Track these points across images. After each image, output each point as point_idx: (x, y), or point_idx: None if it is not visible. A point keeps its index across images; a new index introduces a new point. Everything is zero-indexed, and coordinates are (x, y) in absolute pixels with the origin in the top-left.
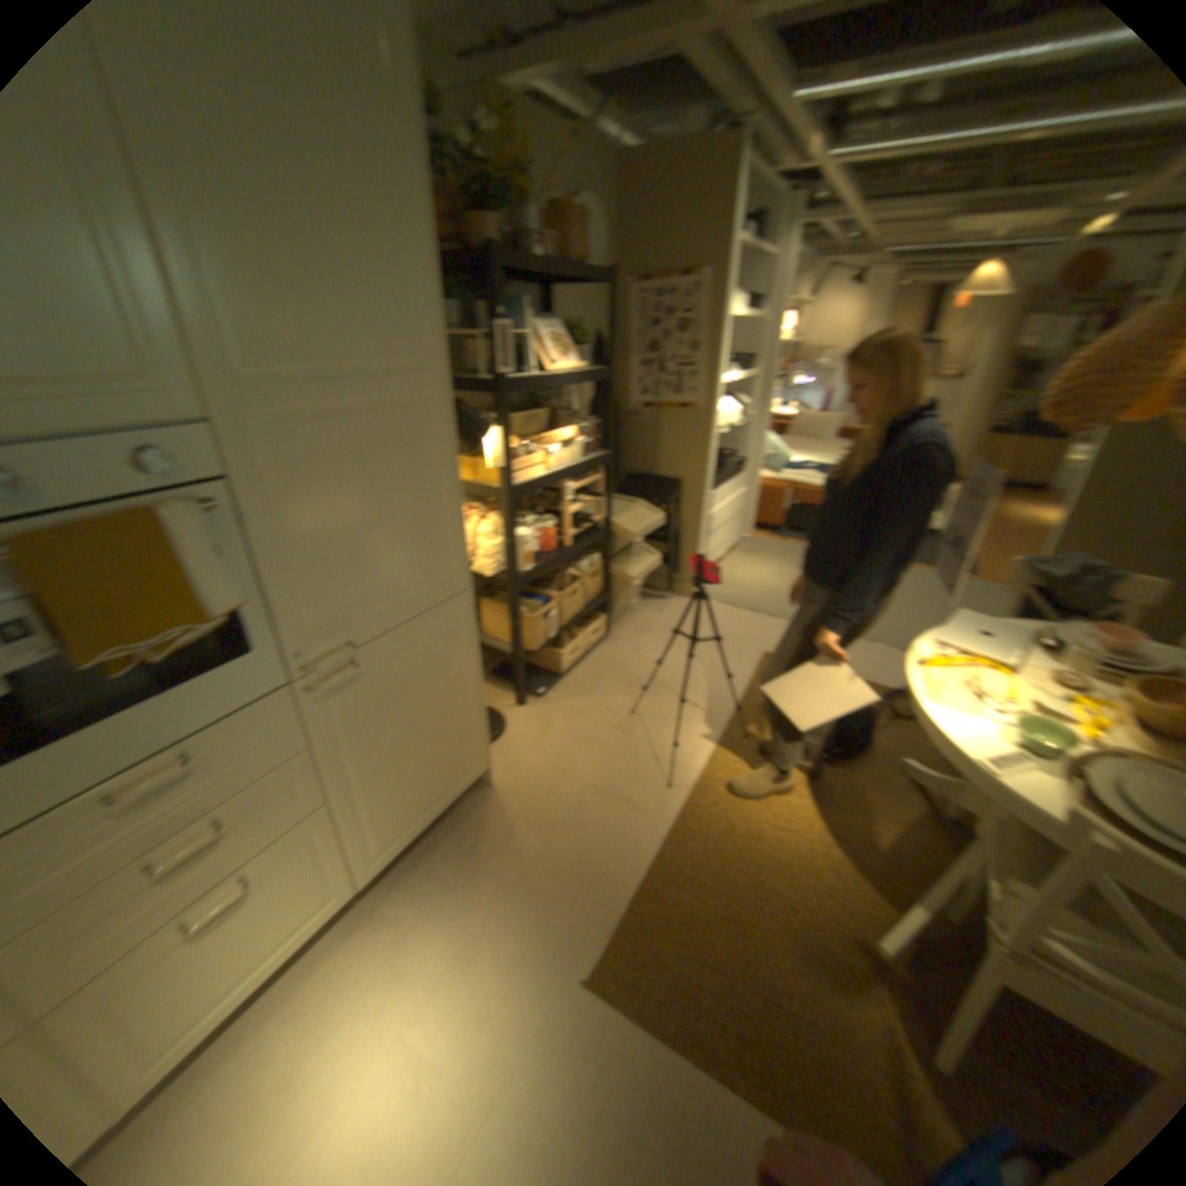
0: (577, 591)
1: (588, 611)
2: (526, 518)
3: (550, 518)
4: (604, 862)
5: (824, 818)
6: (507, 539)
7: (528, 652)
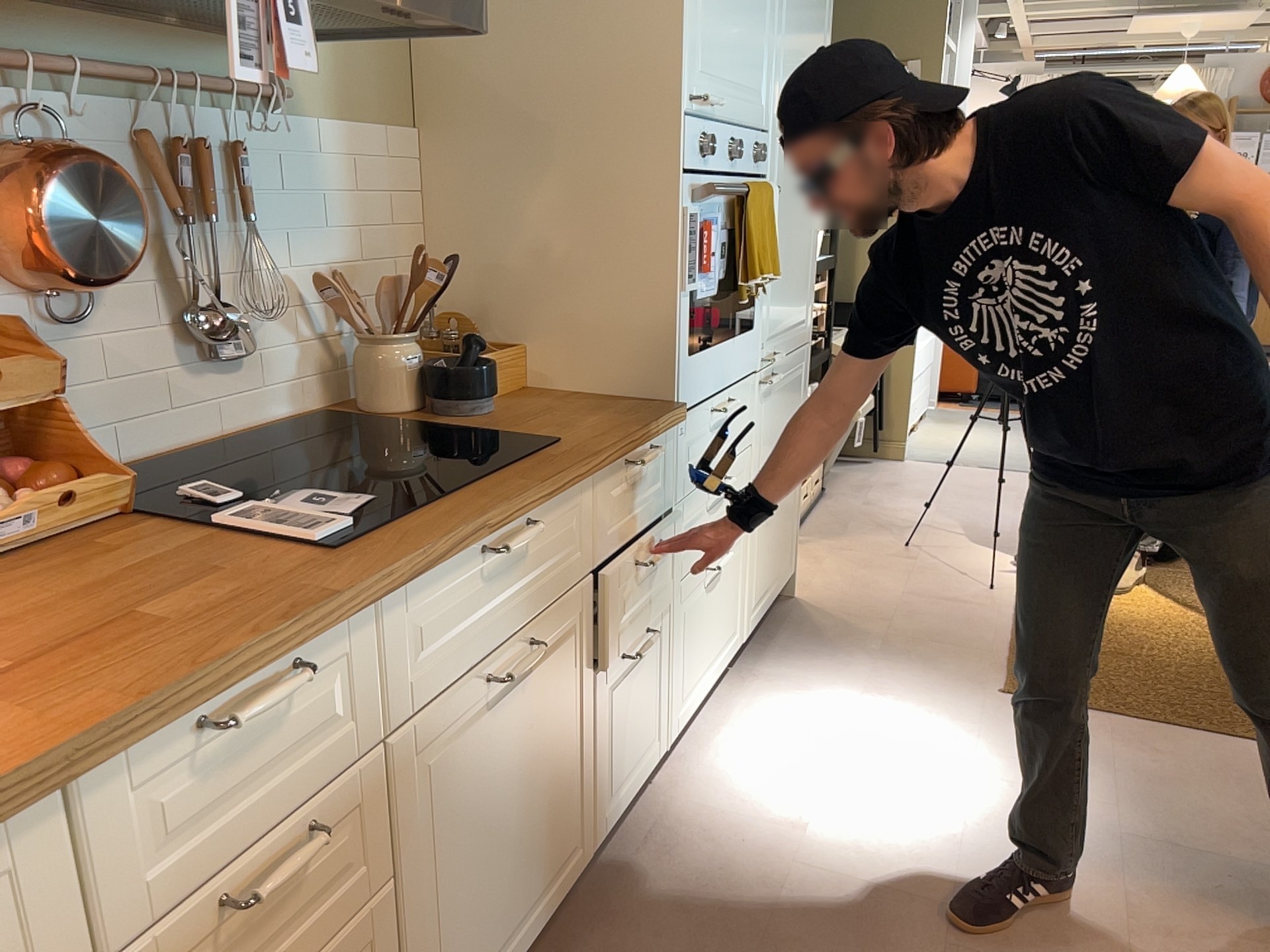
0: None
1: None
2: None
3: None
4: (963, 631)
5: (1164, 596)
6: None
7: None
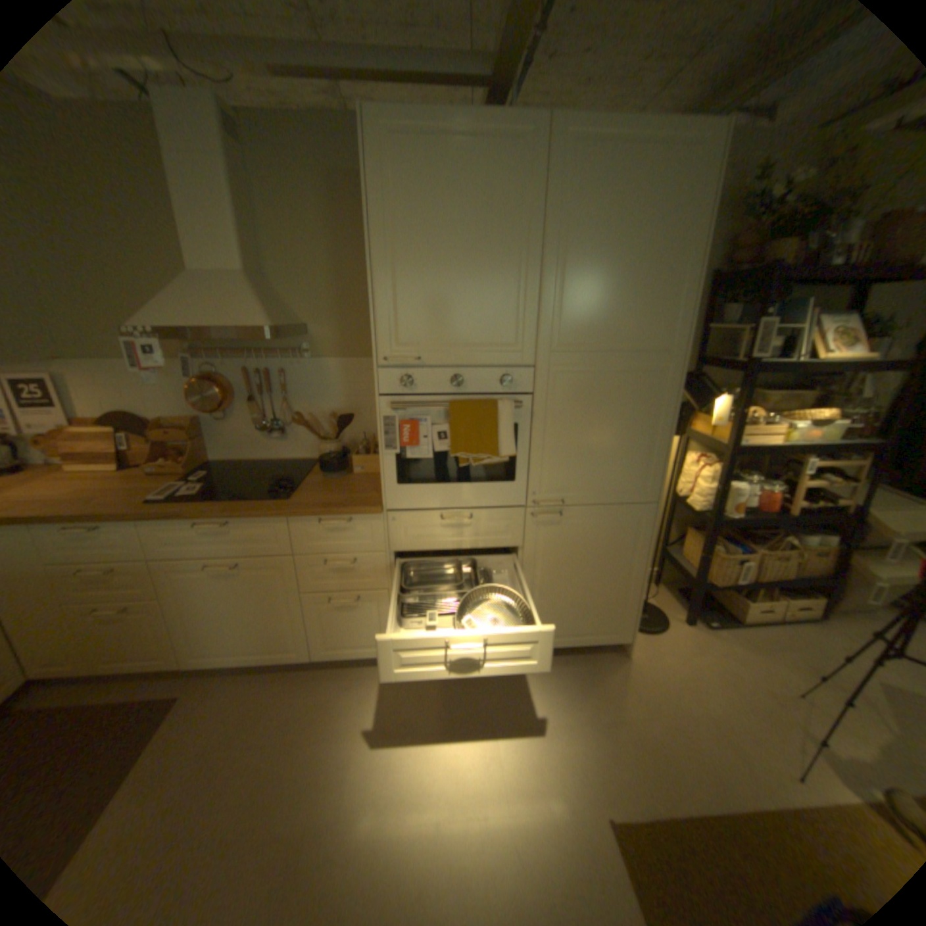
0: (799, 562)
1: (808, 587)
2: (758, 477)
3: (787, 485)
4: (689, 776)
5: None
6: (728, 487)
7: (716, 586)
